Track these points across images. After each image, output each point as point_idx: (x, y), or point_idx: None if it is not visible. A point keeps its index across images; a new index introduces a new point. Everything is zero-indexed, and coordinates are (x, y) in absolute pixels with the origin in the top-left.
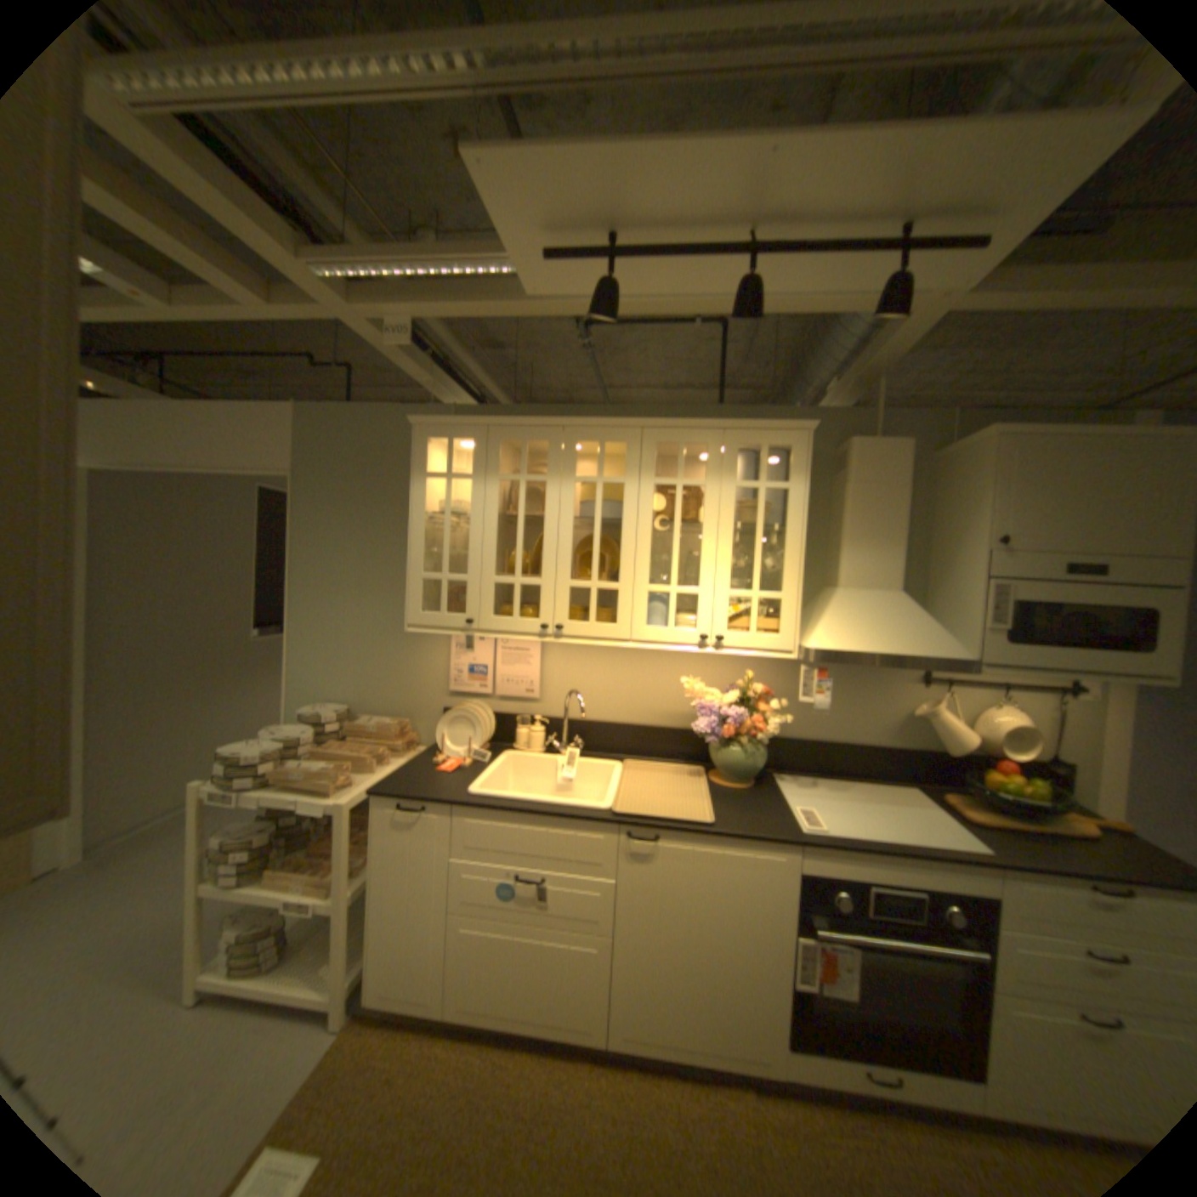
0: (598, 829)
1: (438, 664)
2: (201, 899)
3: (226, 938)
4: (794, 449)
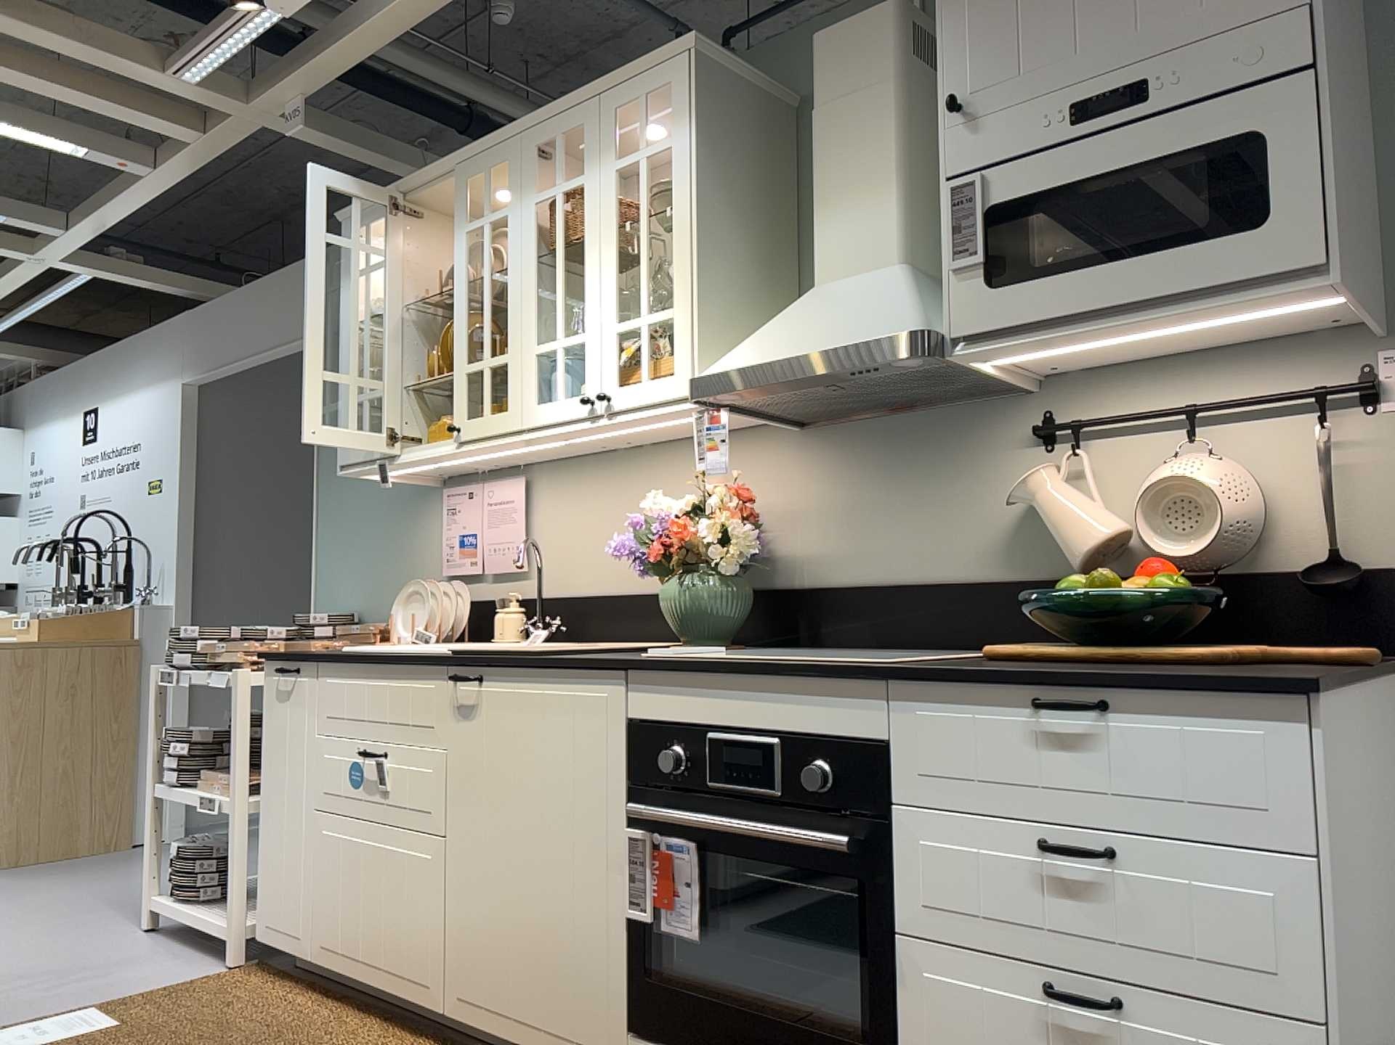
0: (428, 673)
1: (435, 542)
2: (159, 800)
3: (174, 849)
4: (672, 88)
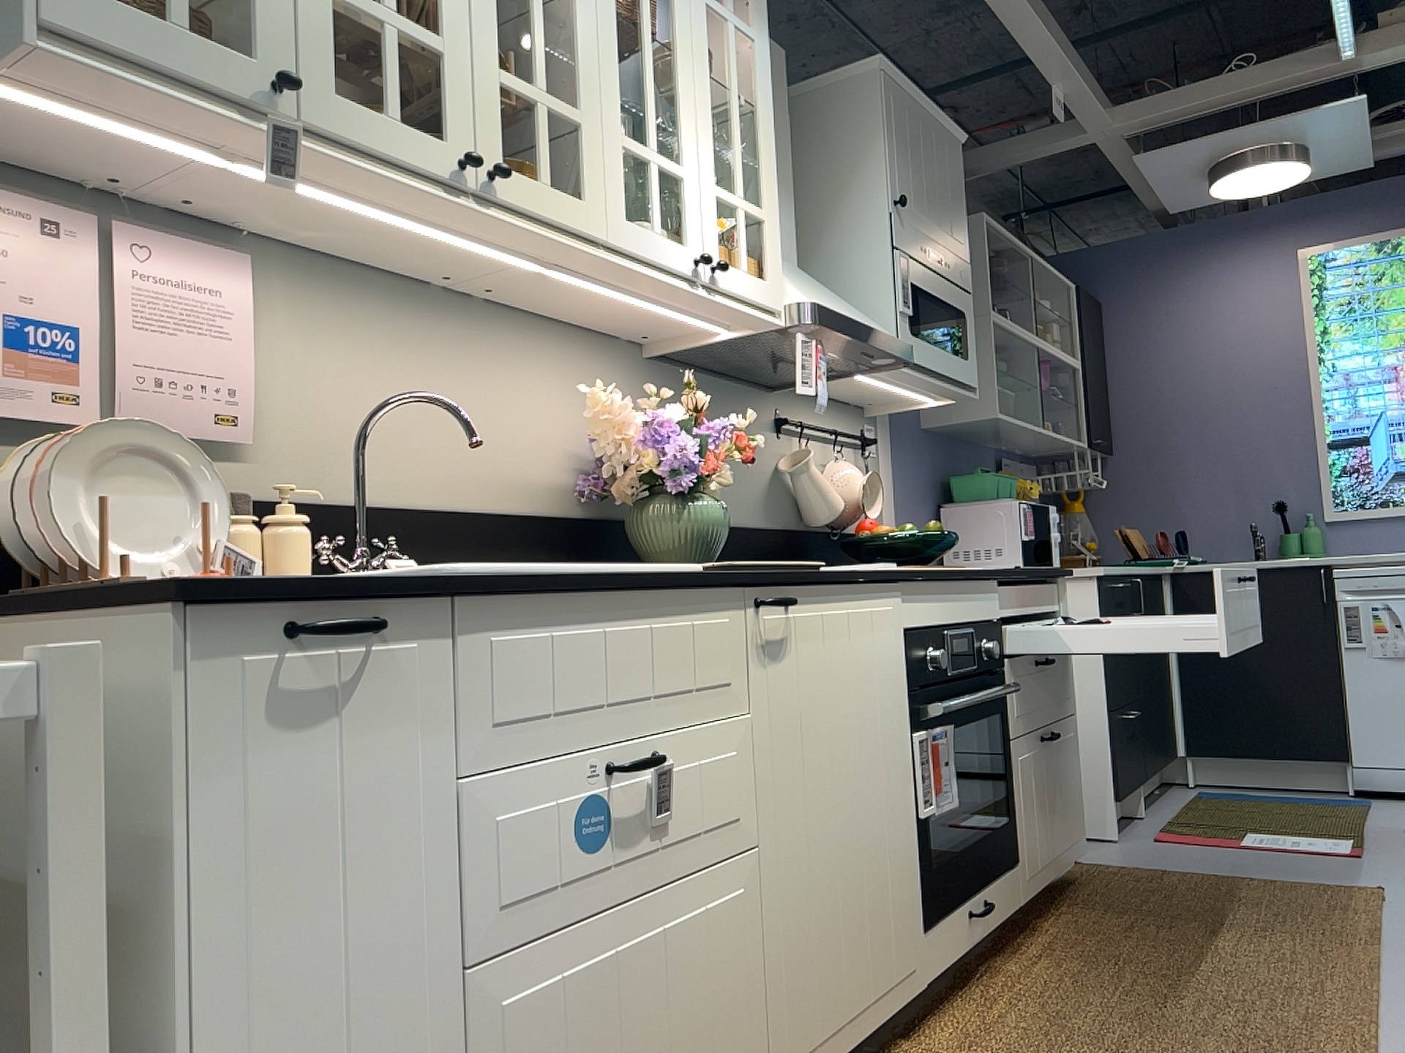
0: (719, 602)
1: None
2: None
3: None
4: None
